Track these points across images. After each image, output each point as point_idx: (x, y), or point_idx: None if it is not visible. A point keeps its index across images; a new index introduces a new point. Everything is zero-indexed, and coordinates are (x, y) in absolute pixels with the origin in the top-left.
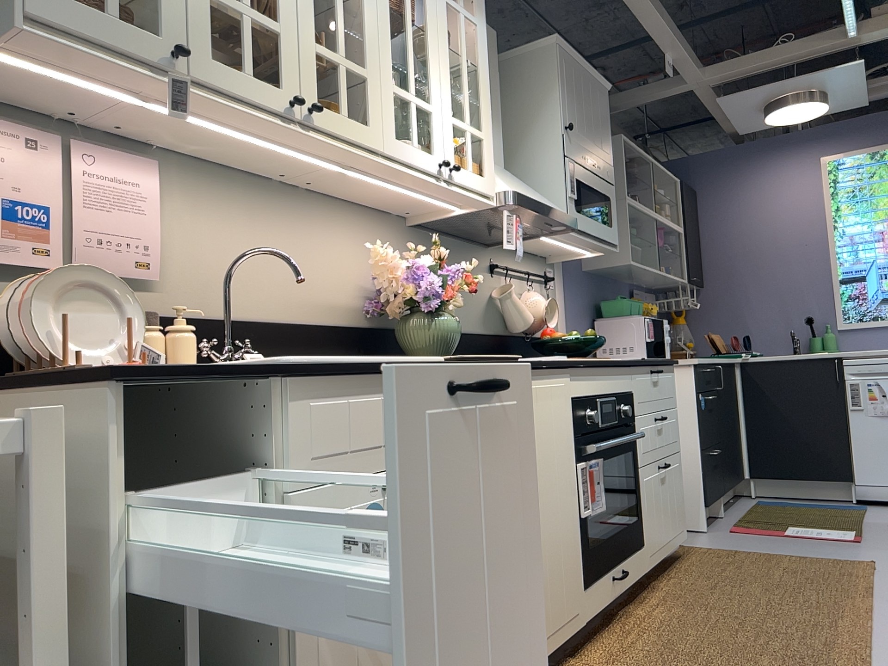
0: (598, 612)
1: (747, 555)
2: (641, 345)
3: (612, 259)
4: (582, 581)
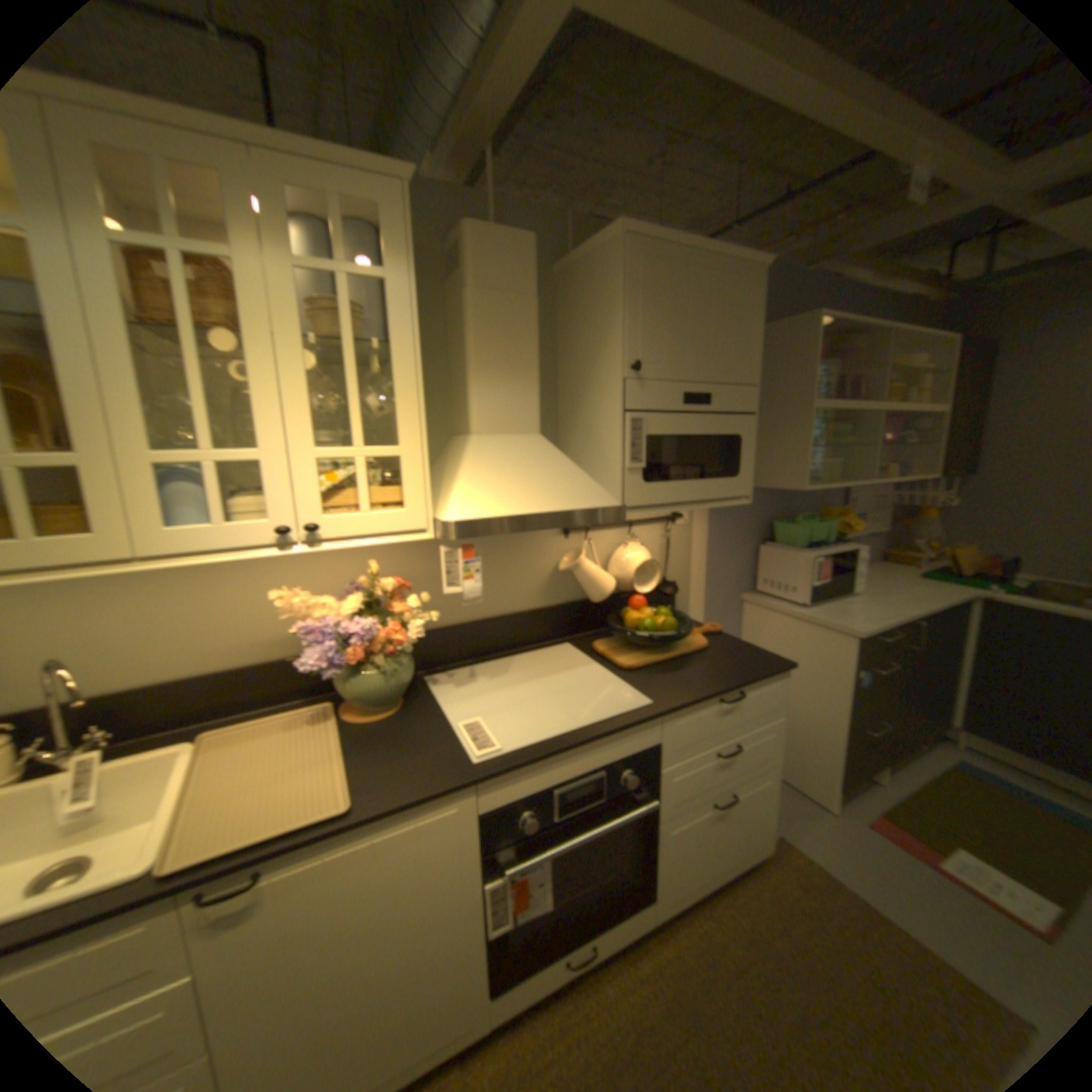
0: (523, 1008)
1: (844, 905)
2: (805, 586)
3: (782, 480)
4: (487, 993)
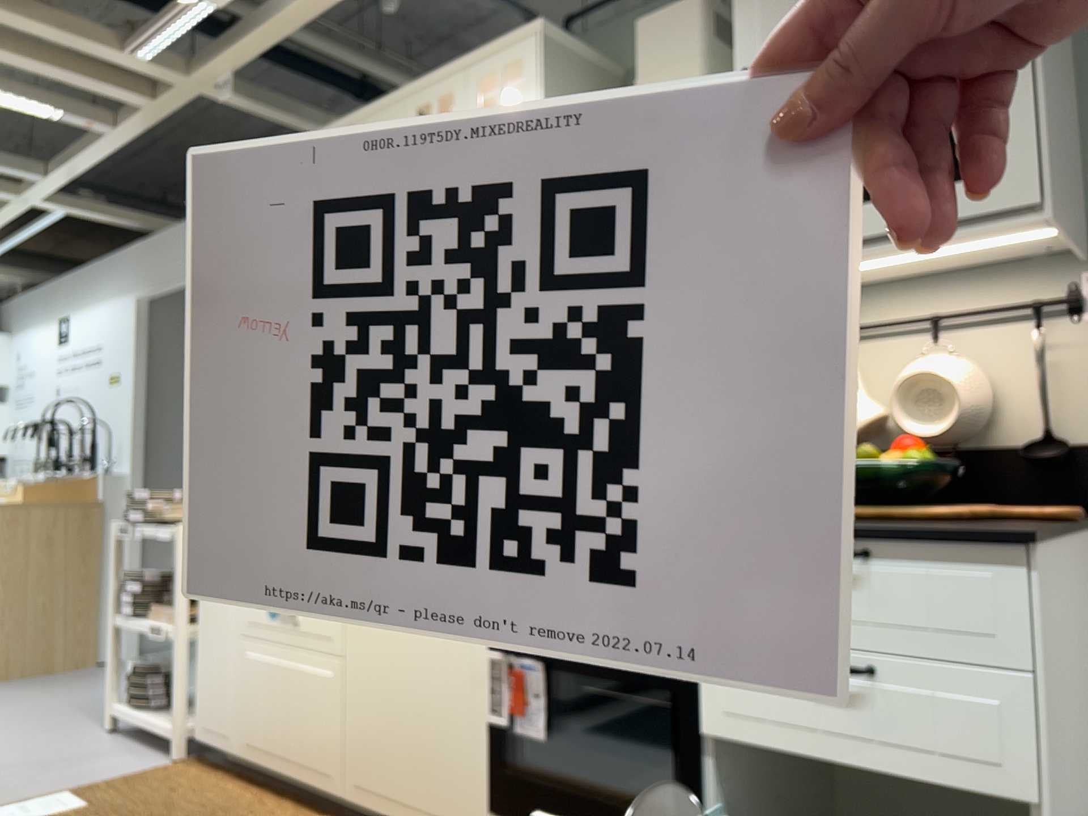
0: None
1: None
2: None
3: None
4: (490, 804)
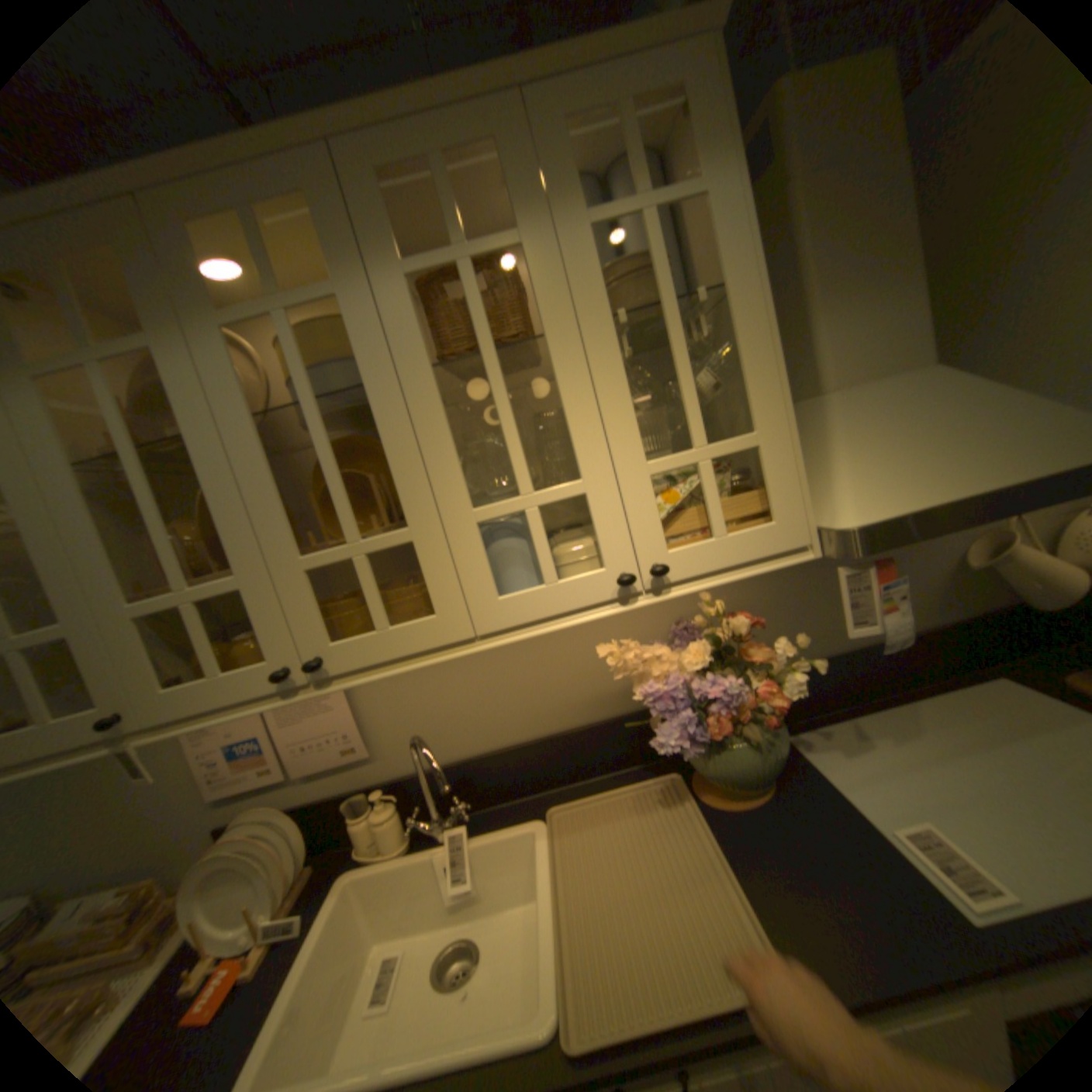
0: None
1: None
2: None
3: None
4: None
